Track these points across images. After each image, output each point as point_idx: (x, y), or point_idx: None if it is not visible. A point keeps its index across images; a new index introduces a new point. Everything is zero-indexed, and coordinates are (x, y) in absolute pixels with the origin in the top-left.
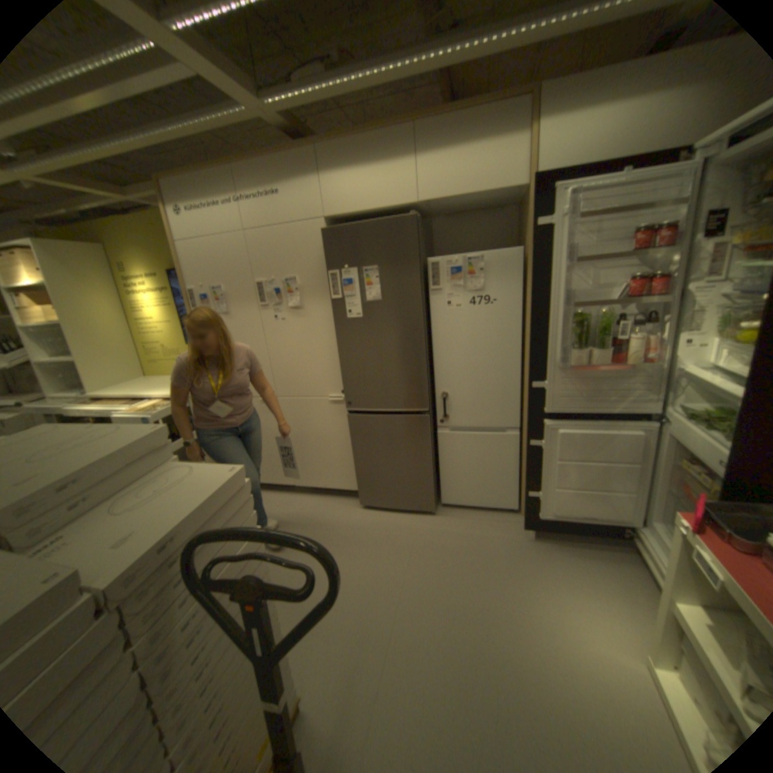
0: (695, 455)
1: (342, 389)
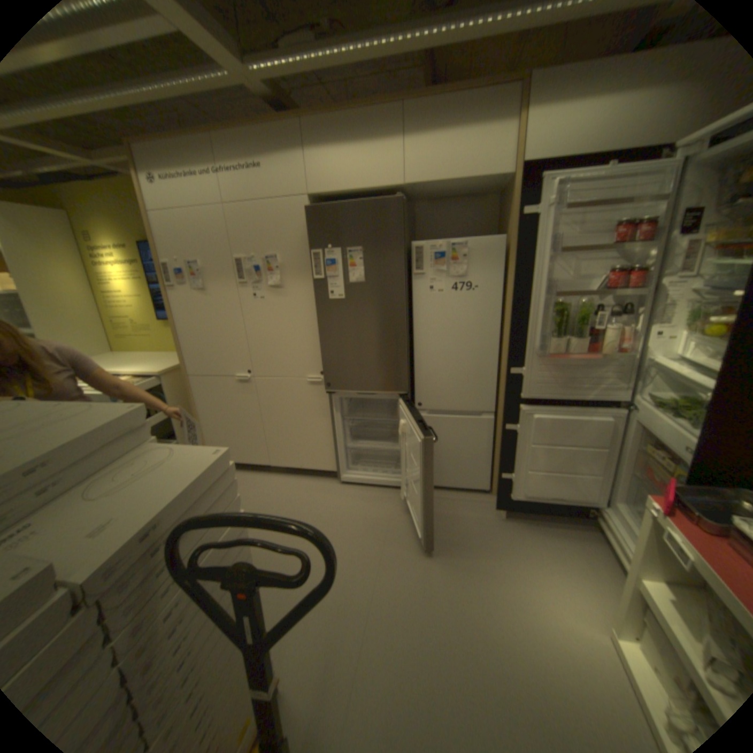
0: (661, 441)
1: (322, 370)
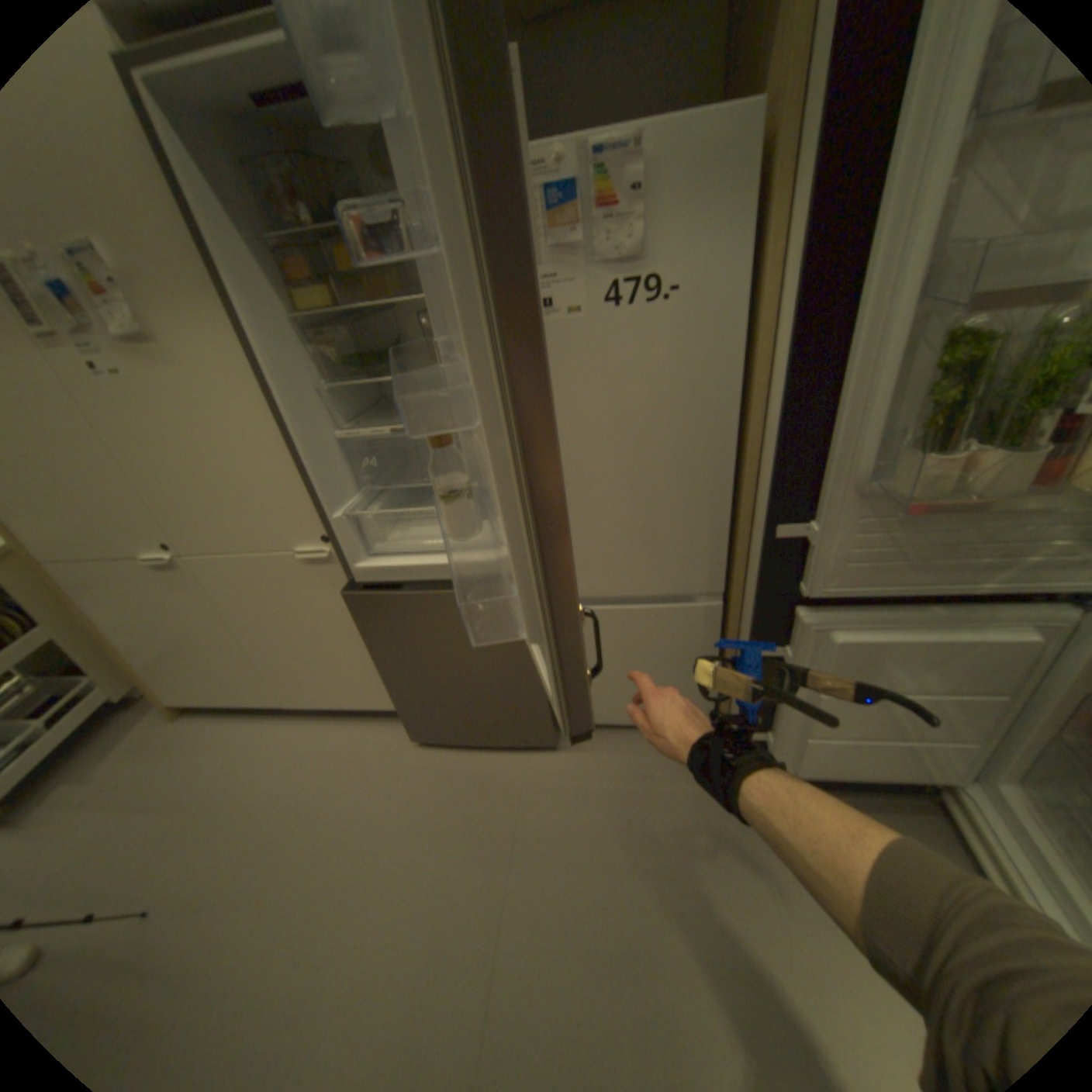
0: None
1: (323, 531)
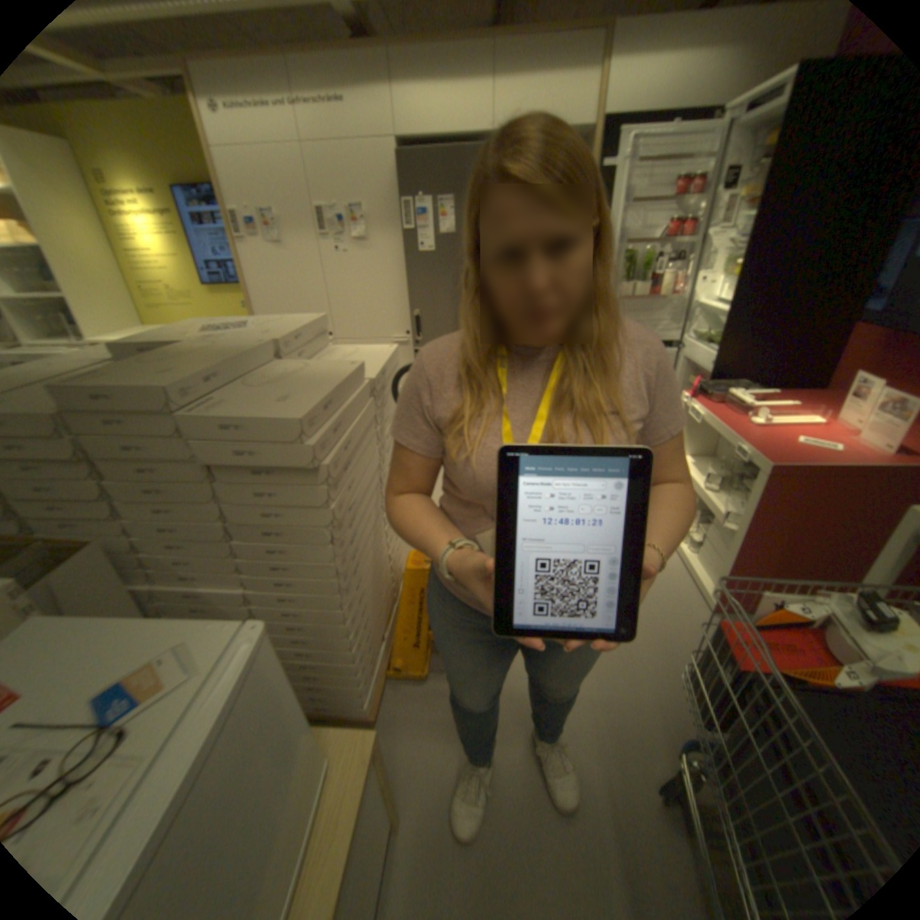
0: (697, 365)
1: (407, 330)
